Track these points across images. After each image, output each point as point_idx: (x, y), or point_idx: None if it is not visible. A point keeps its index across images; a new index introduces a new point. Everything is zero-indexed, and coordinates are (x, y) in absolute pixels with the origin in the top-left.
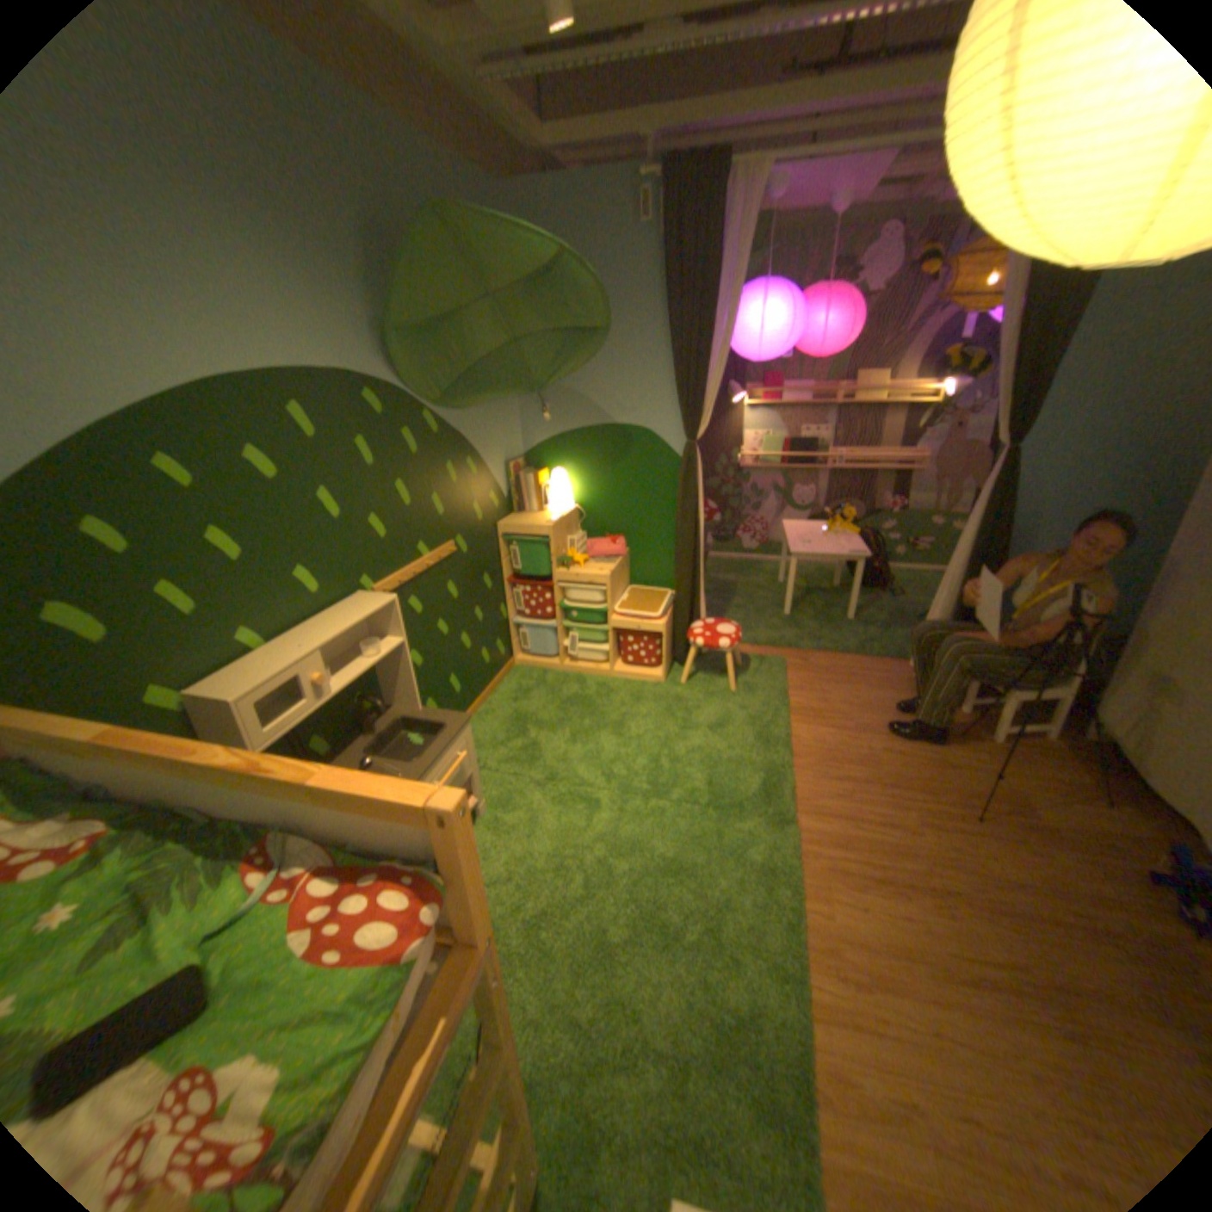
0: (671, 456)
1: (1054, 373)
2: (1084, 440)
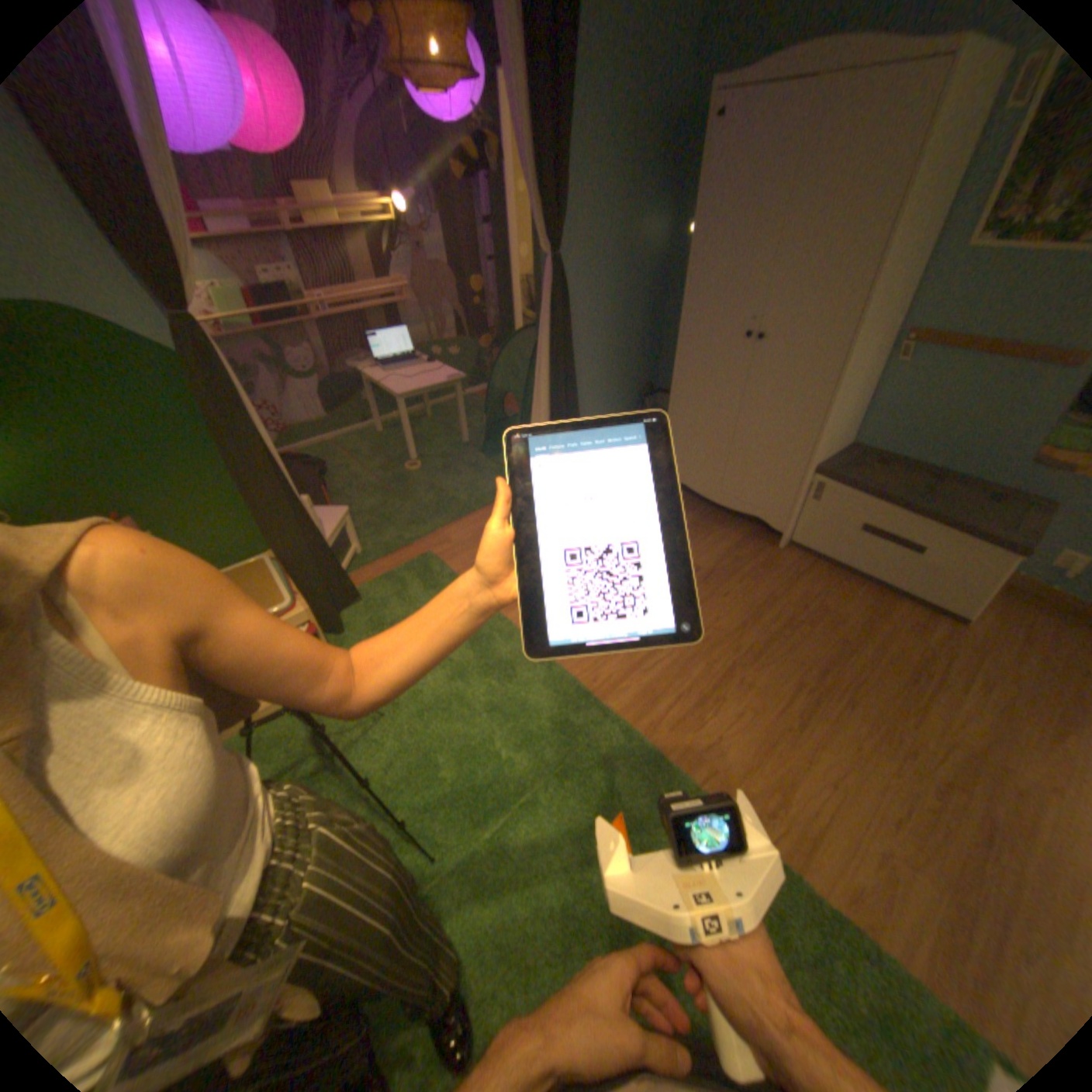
0: (144, 345)
1: (567, 166)
2: (588, 240)
